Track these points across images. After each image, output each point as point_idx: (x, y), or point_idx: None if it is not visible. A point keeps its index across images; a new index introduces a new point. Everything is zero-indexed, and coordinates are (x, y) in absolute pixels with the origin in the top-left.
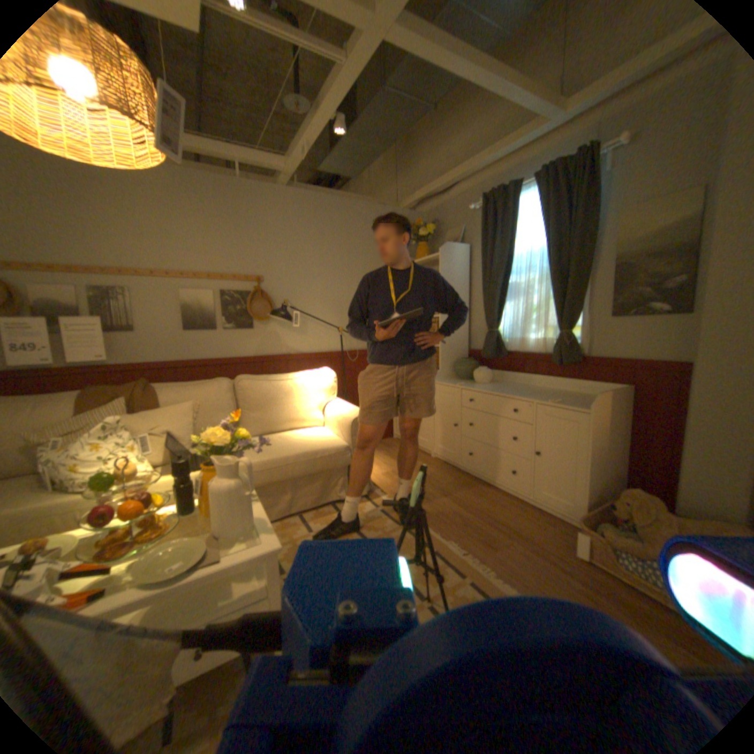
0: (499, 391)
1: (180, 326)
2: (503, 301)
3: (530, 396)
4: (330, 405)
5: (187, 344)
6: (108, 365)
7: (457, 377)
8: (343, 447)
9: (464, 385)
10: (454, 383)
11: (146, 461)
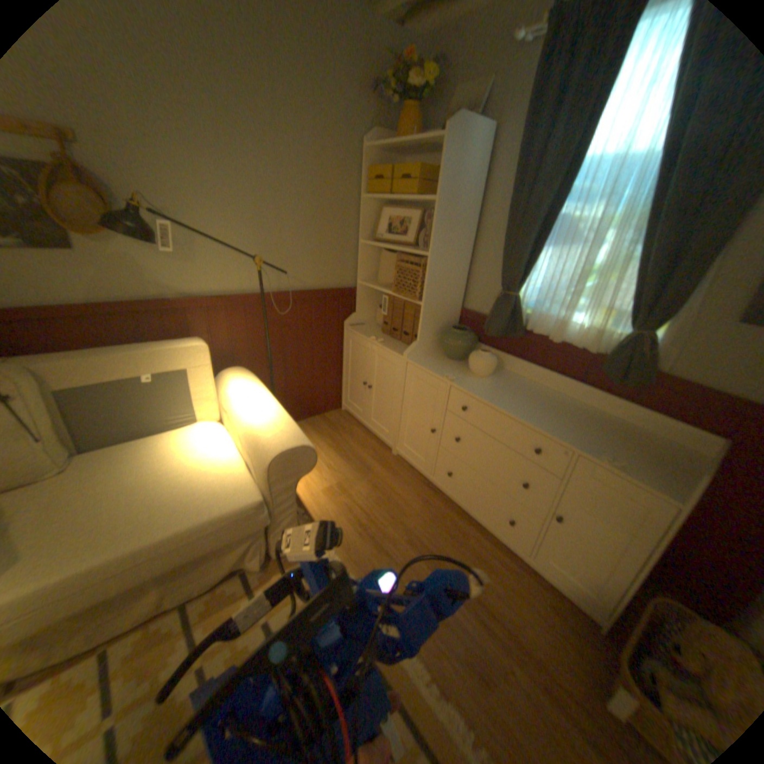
0: (512, 406)
1: None
2: (539, 246)
3: (565, 431)
4: (240, 404)
5: None
6: None
7: (441, 351)
8: (255, 505)
9: (455, 378)
10: (440, 371)
11: None
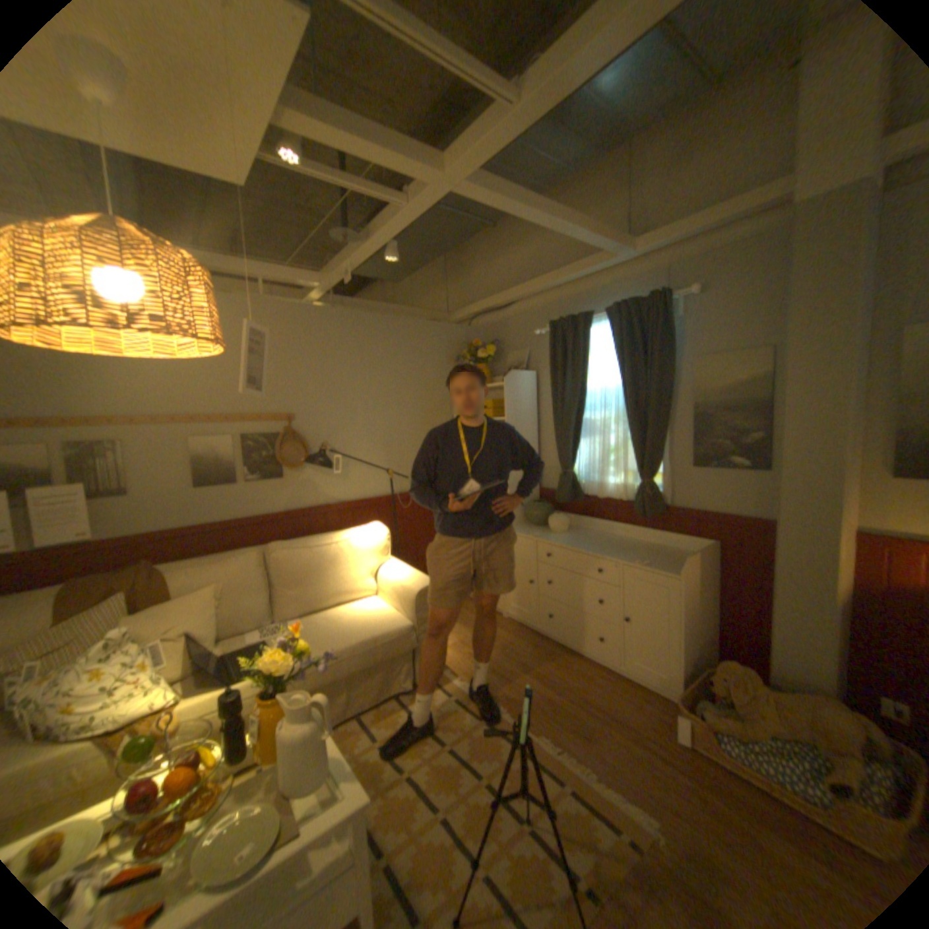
0: (579, 546)
1: (189, 485)
2: (576, 439)
3: (614, 554)
4: (385, 571)
5: (198, 507)
6: (92, 545)
7: (528, 522)
8: (408, 629)
9: (538, 536)
10: (527, 534)
11: (161, 681)
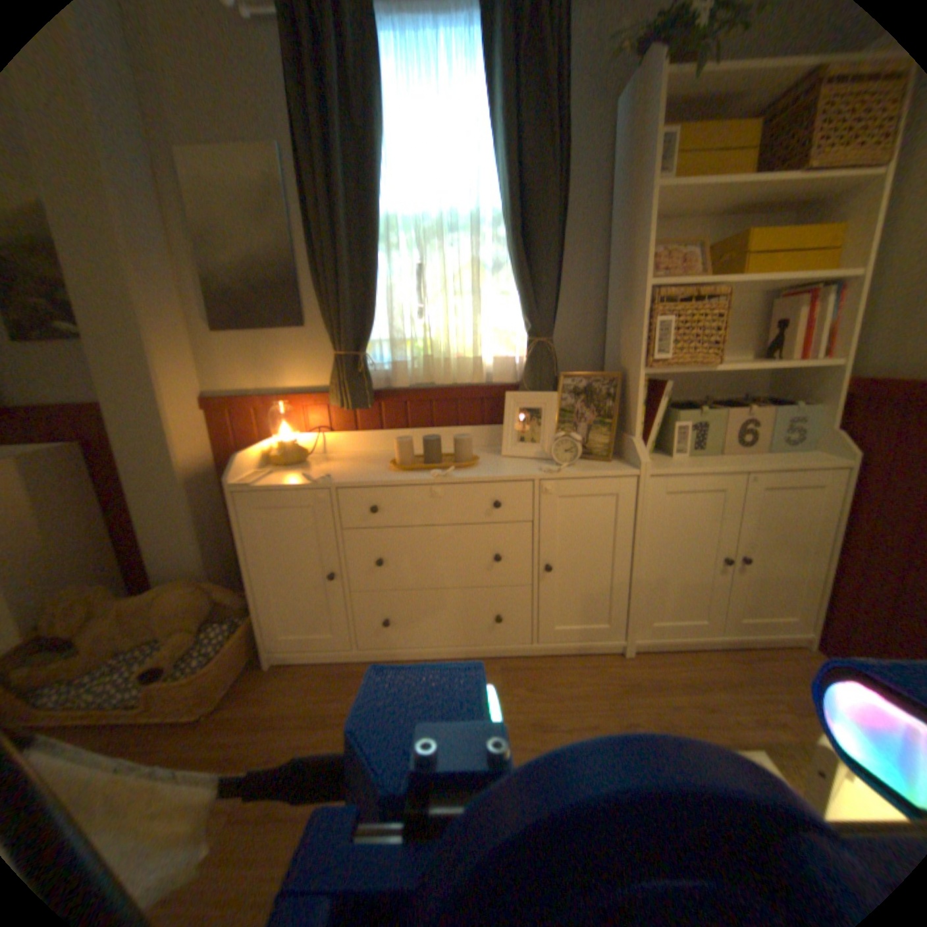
0: None
1: None
2: None
3: None
4: None
5: None
6: None
7: None
8: None
9: None
10: None
11: None
